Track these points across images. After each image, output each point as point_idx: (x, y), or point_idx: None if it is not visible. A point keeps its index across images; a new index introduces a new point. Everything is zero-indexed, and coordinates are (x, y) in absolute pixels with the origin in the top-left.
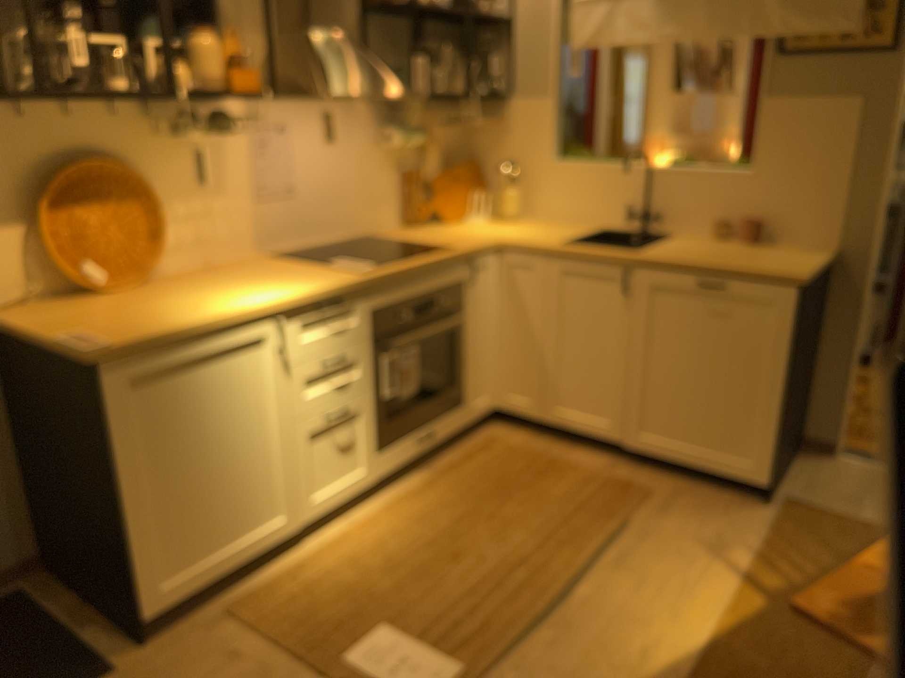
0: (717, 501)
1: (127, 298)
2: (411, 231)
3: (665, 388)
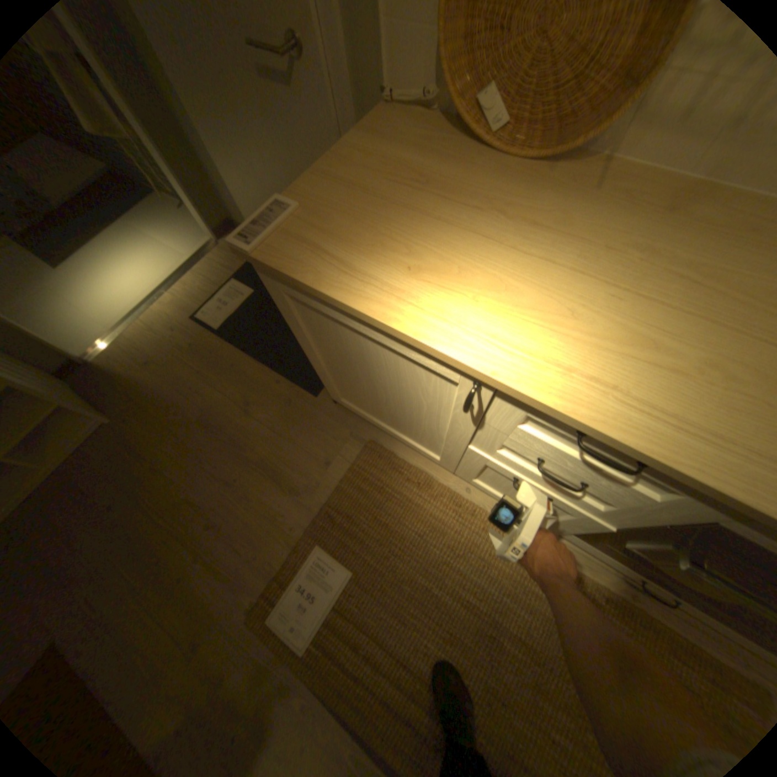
0: None
1: (474, 174)
2: None
3: None
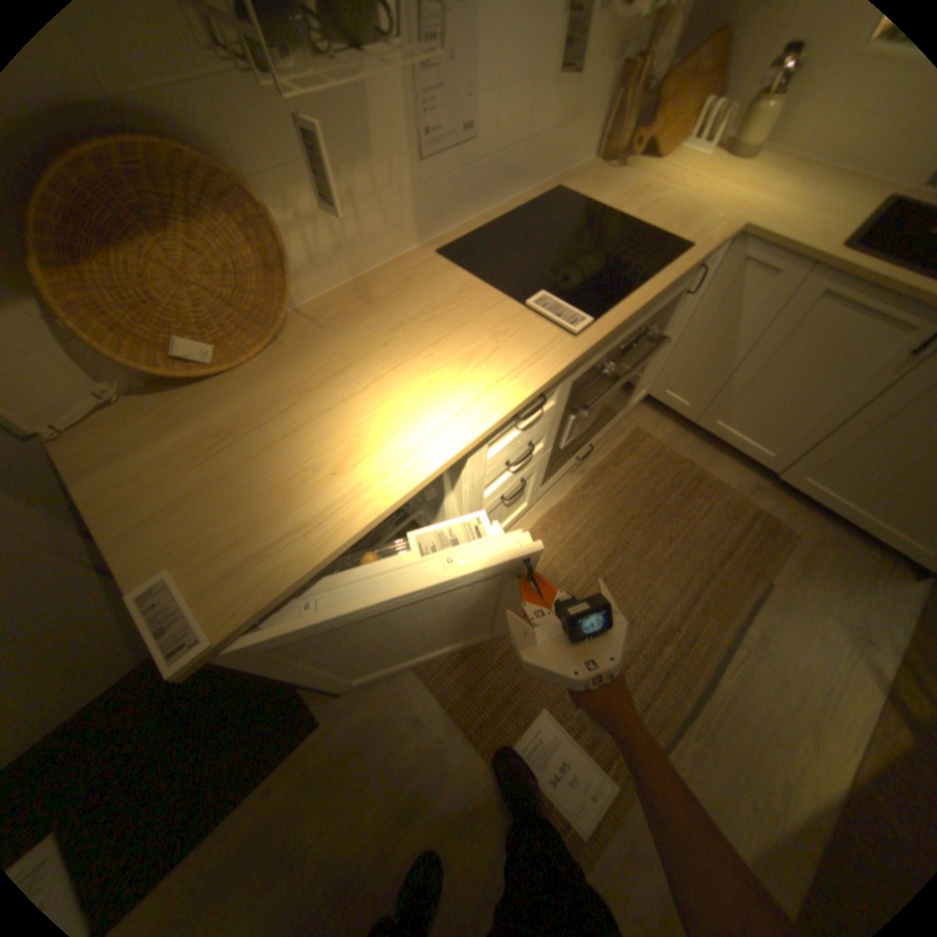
0: (858, 564)
1: (249, 395)
2: (615, 178)
3: (872, 458)
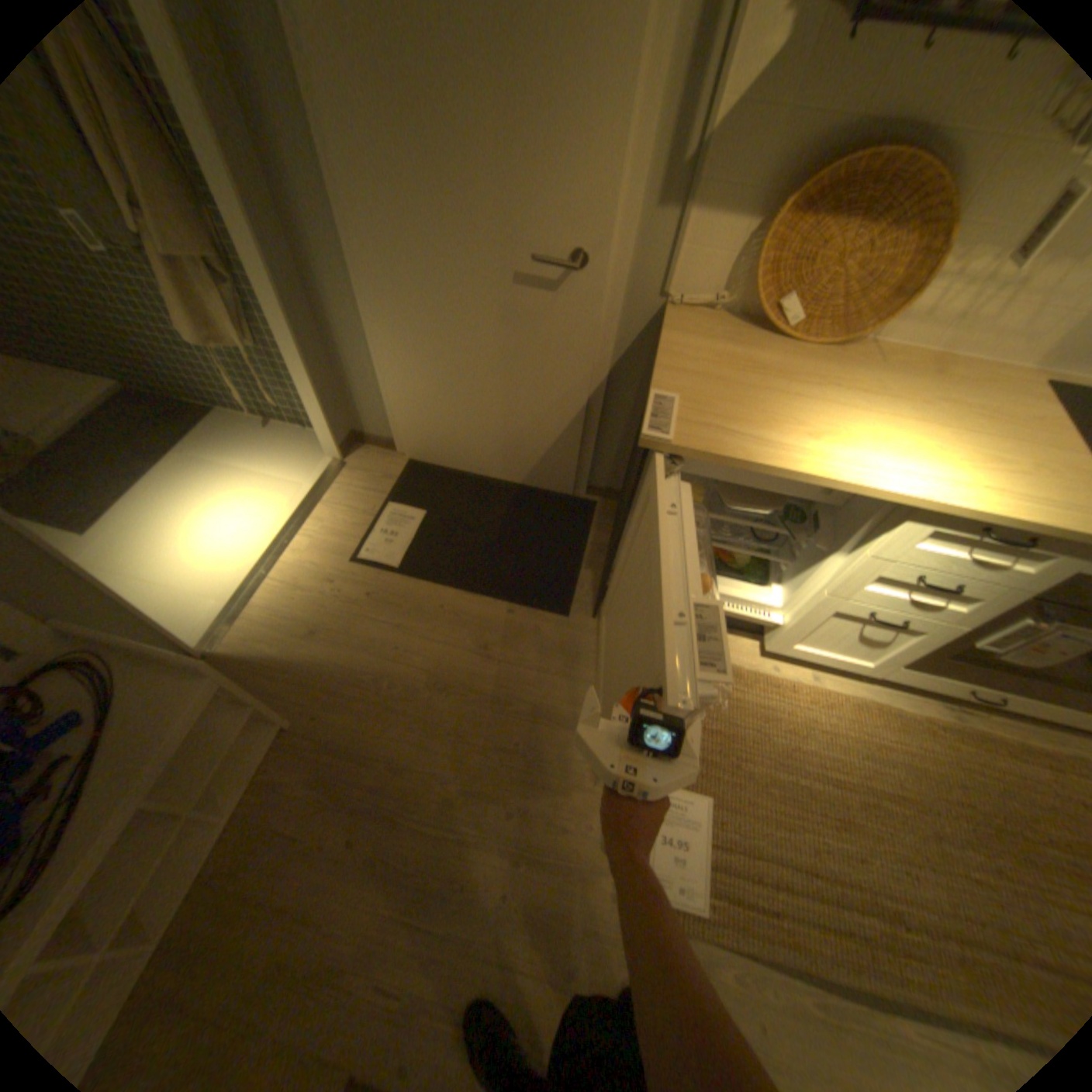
0: None
1: (794, 361)
2: None
3: None
